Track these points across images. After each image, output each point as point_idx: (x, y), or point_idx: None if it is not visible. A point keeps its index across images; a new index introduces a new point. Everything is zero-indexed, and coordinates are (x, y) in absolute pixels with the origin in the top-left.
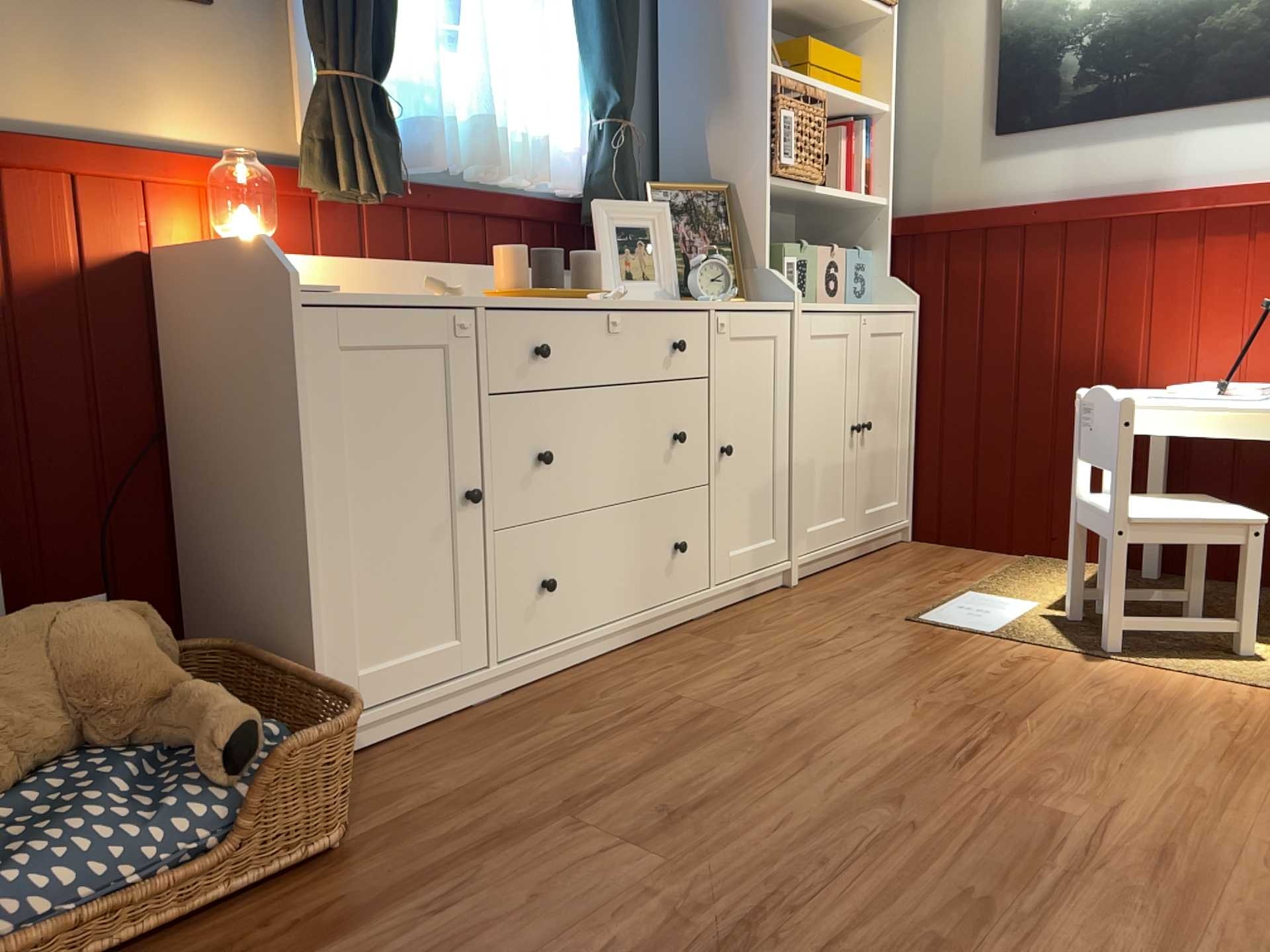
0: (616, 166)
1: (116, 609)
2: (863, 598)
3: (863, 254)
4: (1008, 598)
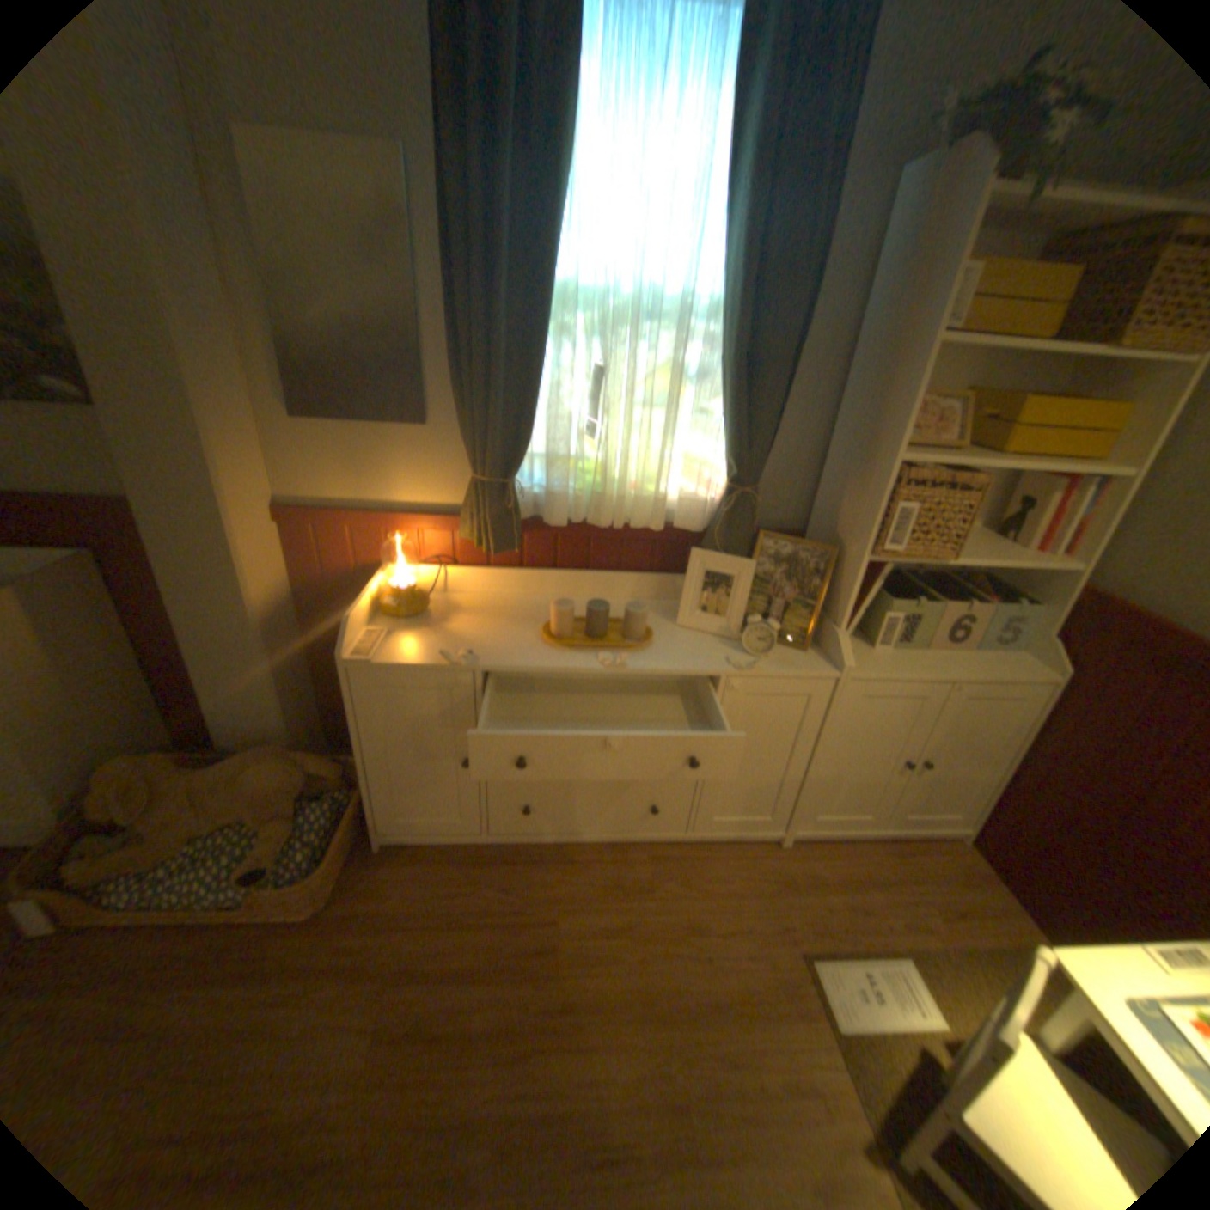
0: (723, 523)
1: (285, 764)
2: (813, 902)
3: (1039, 605)
4: (932, 1002)
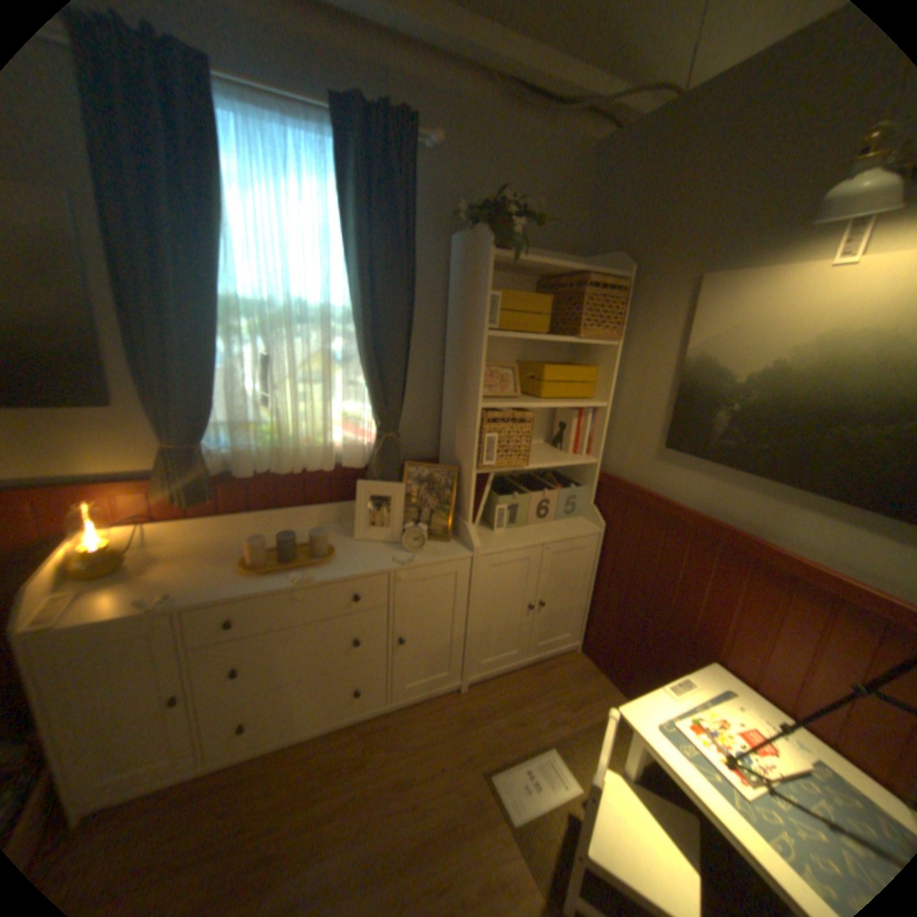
0: (377, 460)
1: None
2: (486, 730)
3: (580, 486)
4: (570, 776)
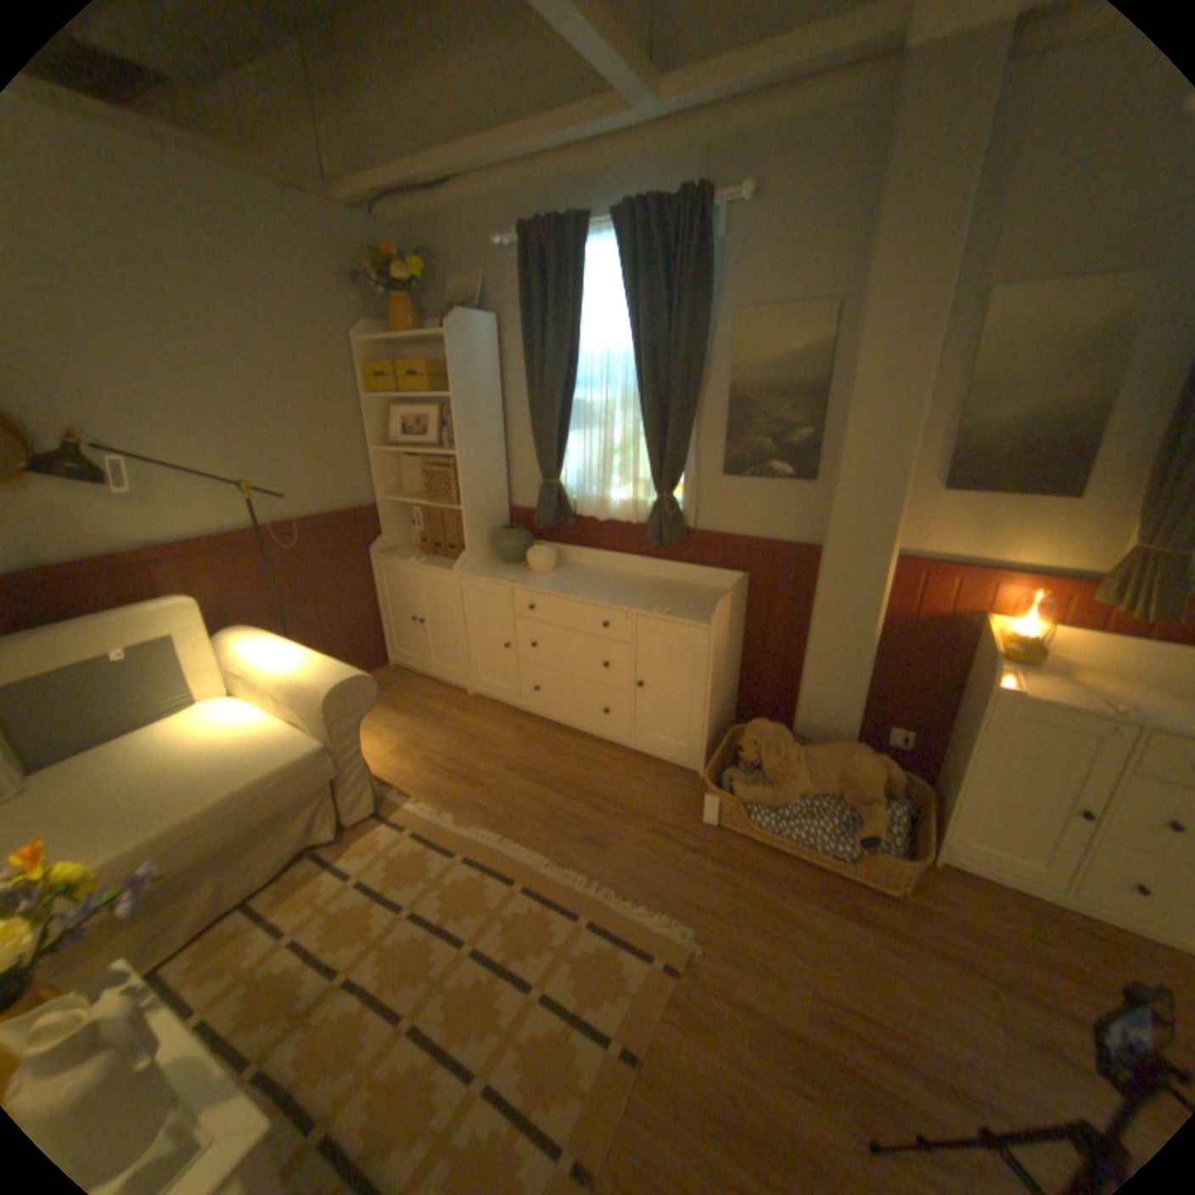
0: None
1: (878, 762)
2: None
3: None
4: None
